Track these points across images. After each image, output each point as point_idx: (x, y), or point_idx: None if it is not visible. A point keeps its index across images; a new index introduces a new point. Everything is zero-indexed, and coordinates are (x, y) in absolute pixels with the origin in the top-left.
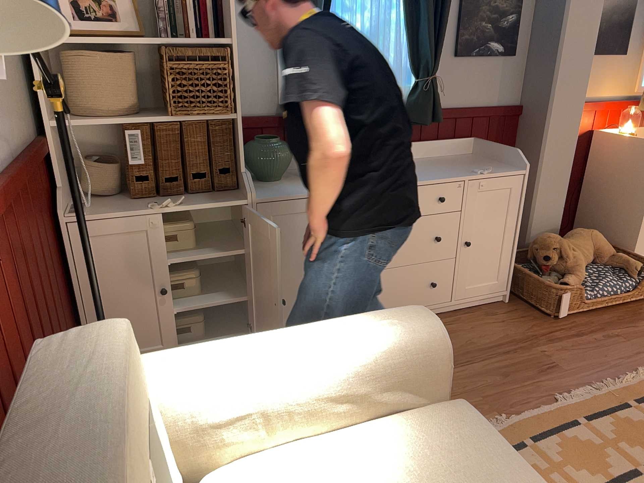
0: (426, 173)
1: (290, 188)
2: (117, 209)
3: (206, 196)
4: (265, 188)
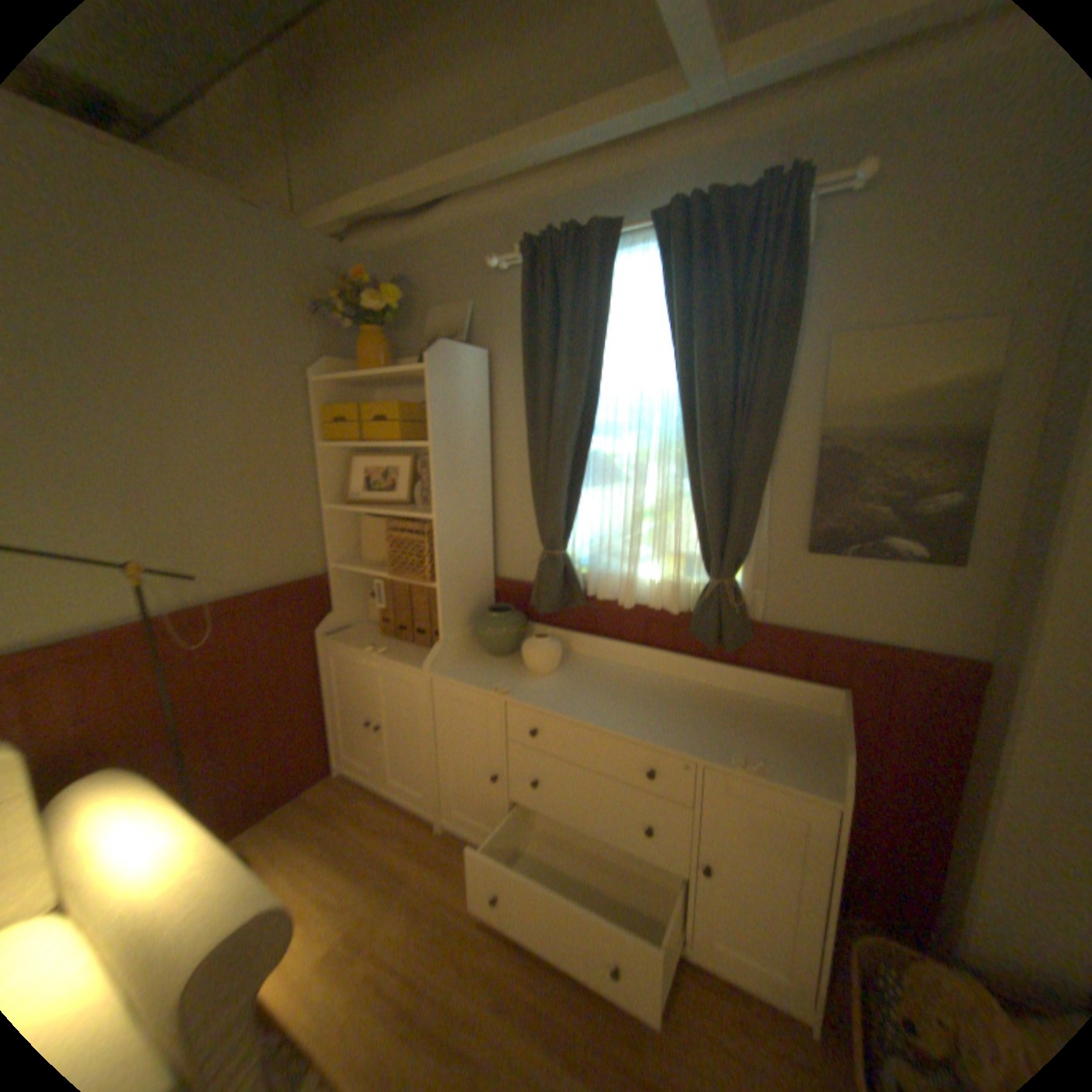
0: (663, 722)
1: (482, 674)
2: (355, 641)
3: (420, 652)
4: (469, 664)
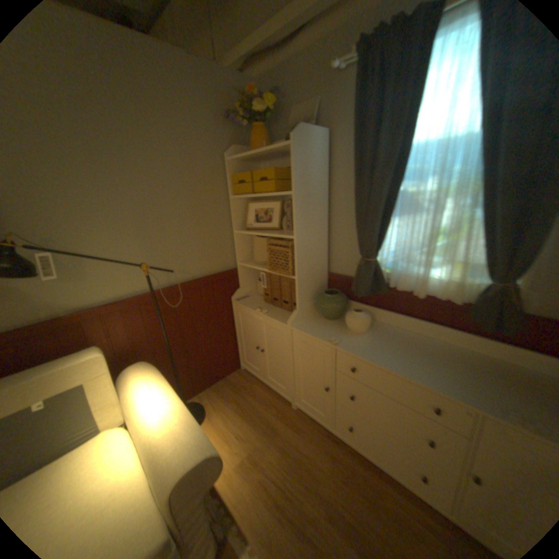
0: (448, 377)
1: (322, 330)
2: (252, 304)
3: (286, 313)
4: (314, 322)
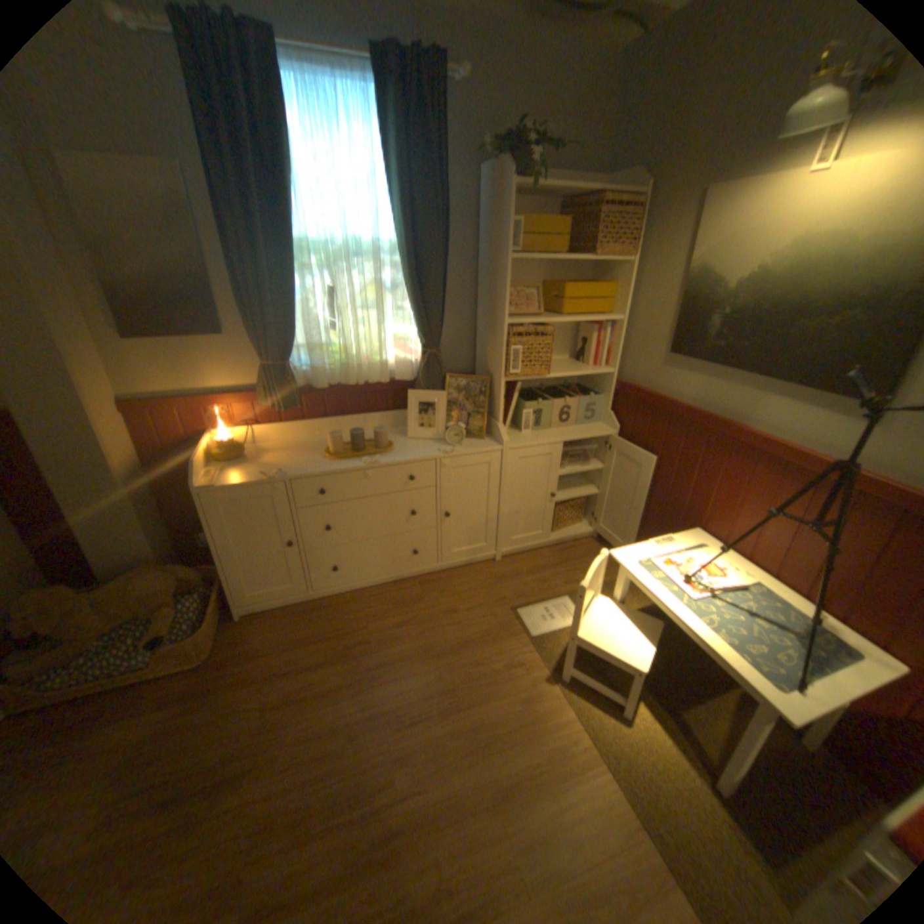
0: None
1: None
2: None
3: None
4: None
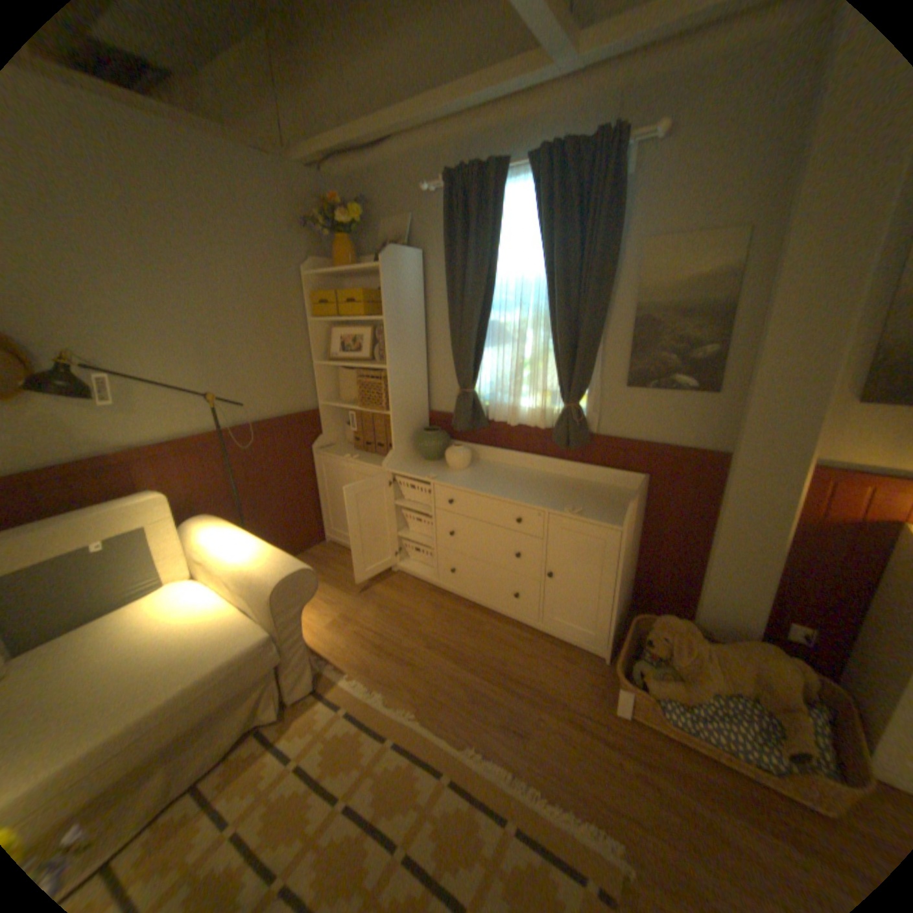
0: (529, 493)
1: (420, 469)
2: (338, 452)
3: (380, 458)
4: (411, 464)
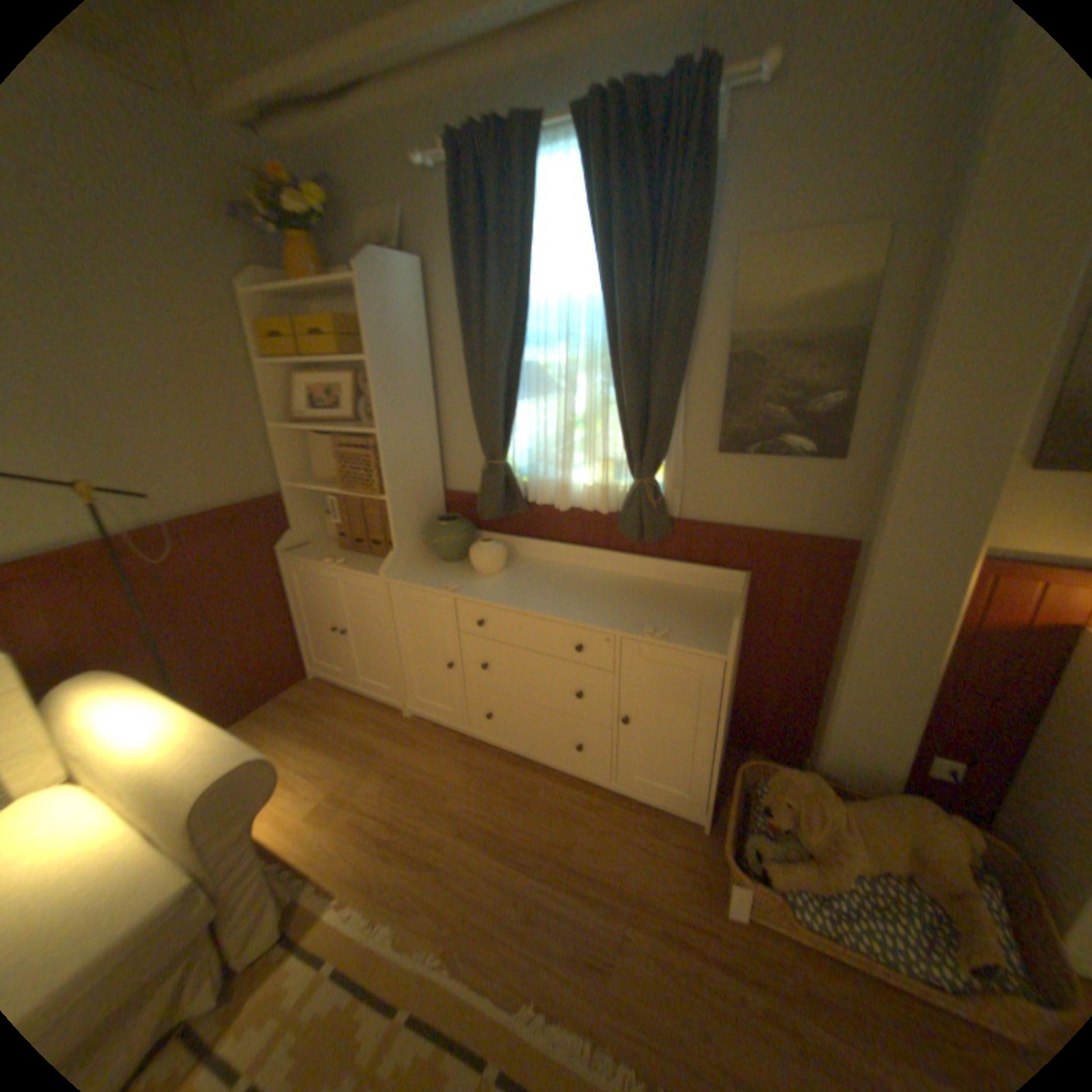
0: (591, 606)
1: (433, 576)
2: (314, 554)
3: (376, 561)
4: (422, 569)
